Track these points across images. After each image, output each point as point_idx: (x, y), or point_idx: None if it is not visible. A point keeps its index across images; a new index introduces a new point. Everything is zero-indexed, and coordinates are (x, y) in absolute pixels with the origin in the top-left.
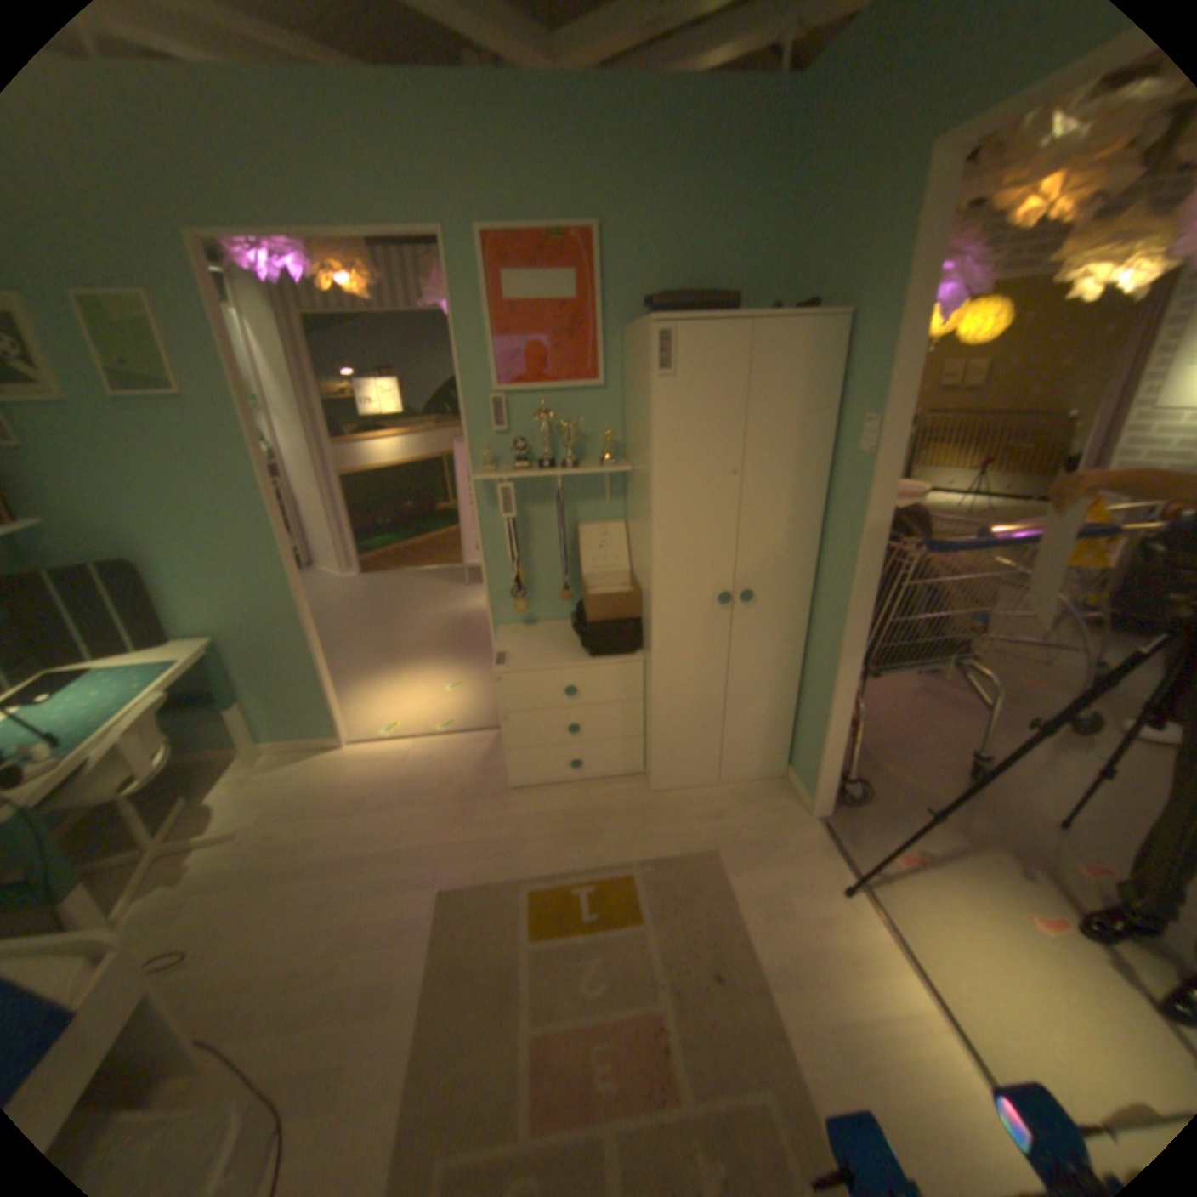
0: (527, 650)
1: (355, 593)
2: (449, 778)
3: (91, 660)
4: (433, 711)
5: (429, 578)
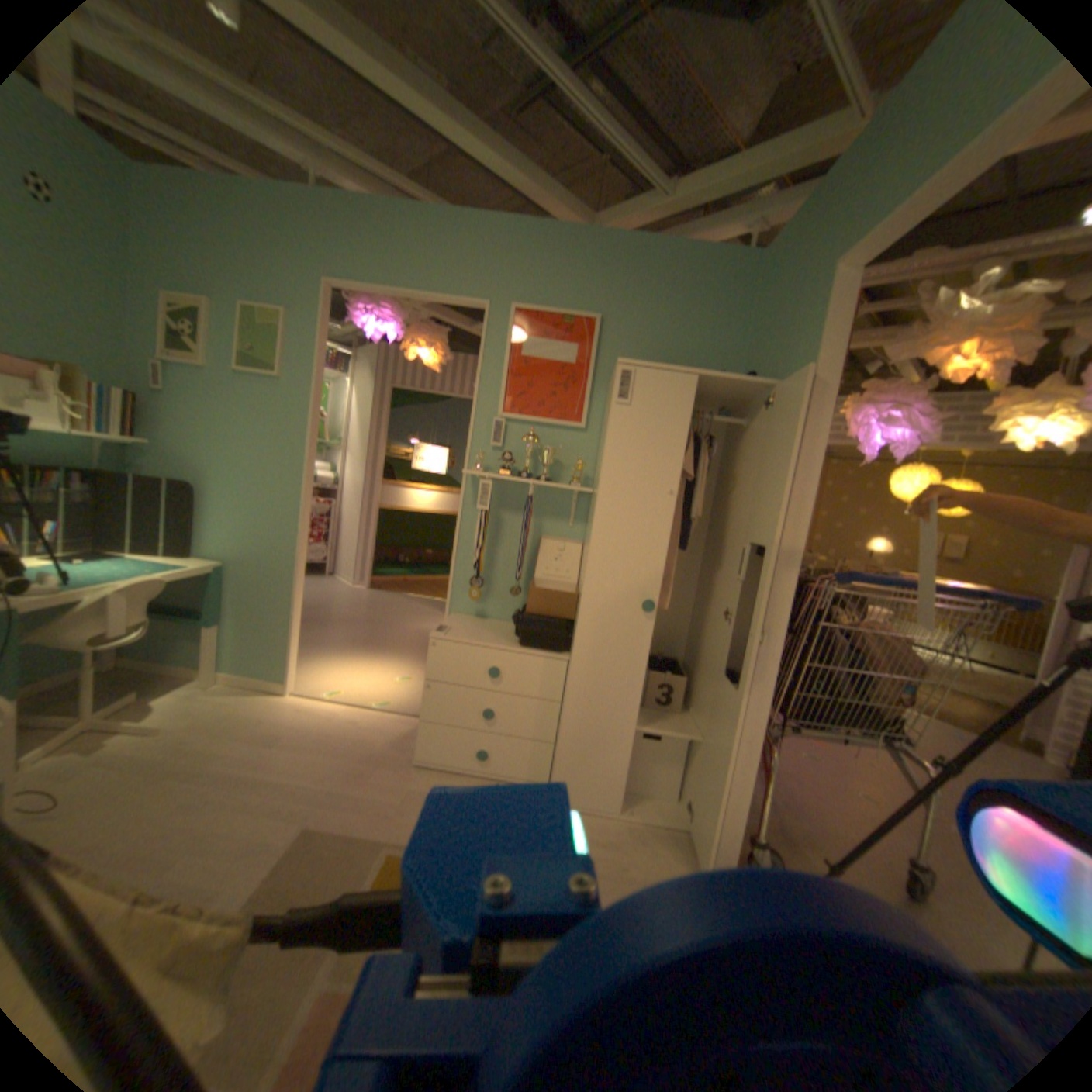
0: (465, 632)
1: (355, 600)
2: (360, 745)
3: (123, 554)
4: (373, 694)
5: (420, 605)
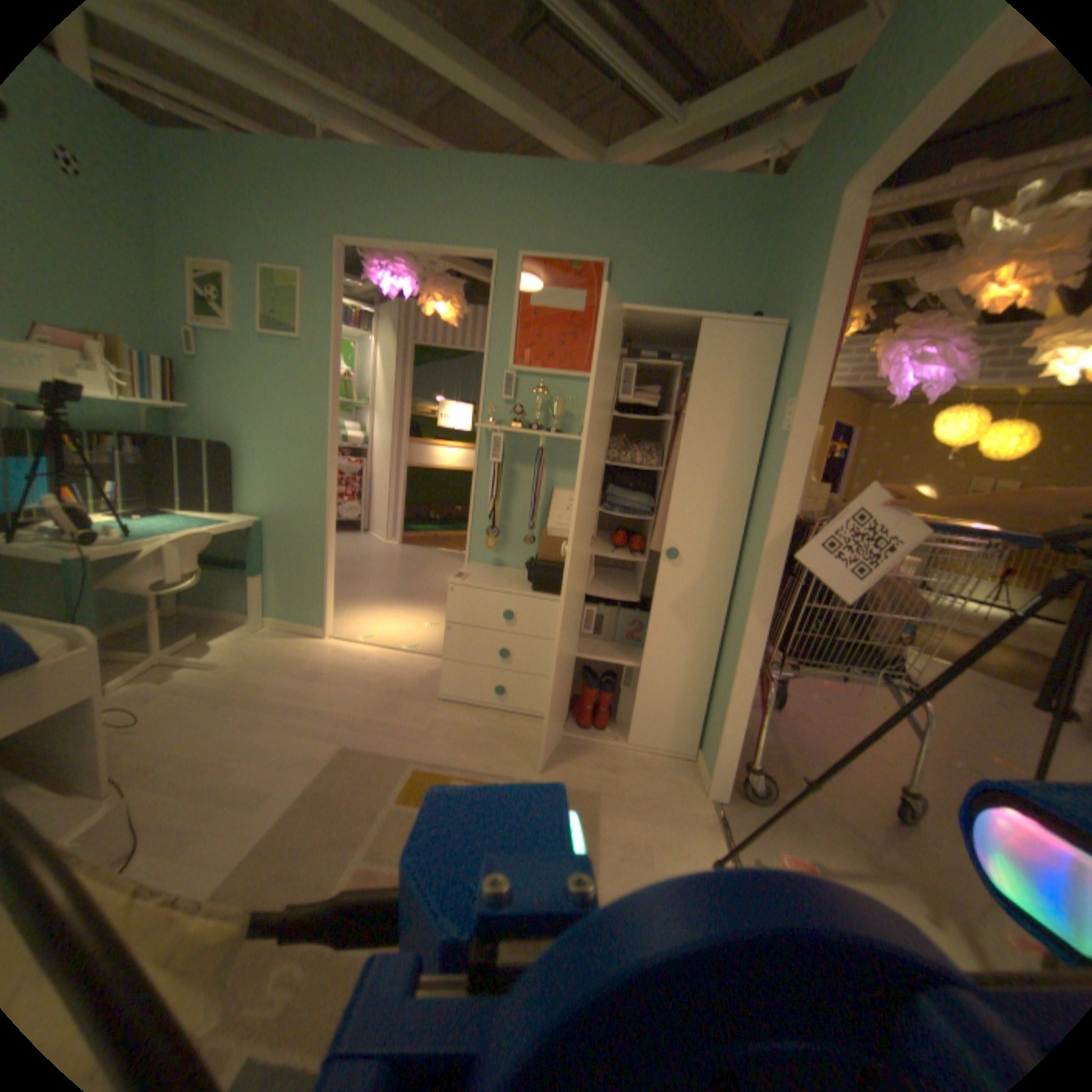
0: (482, 578)
1: (388, 555)
2: (392, 681)
3: (175, 511)
4: (404, 637)
5: (449, 558)
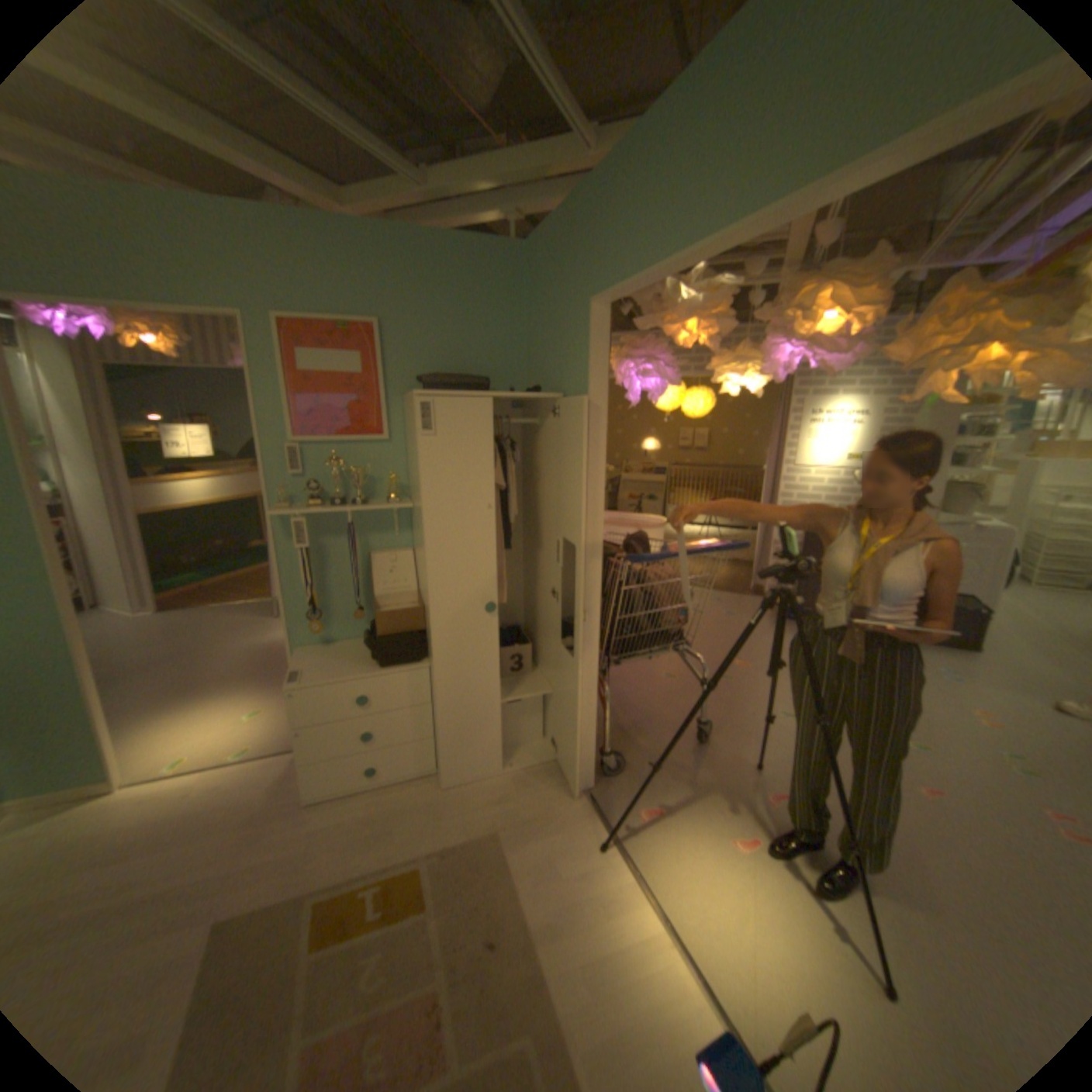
0: (320, 668)
1: (147, 633)
2: (236, 808)
3: None
4: (225, 744)
5: (235, 614)
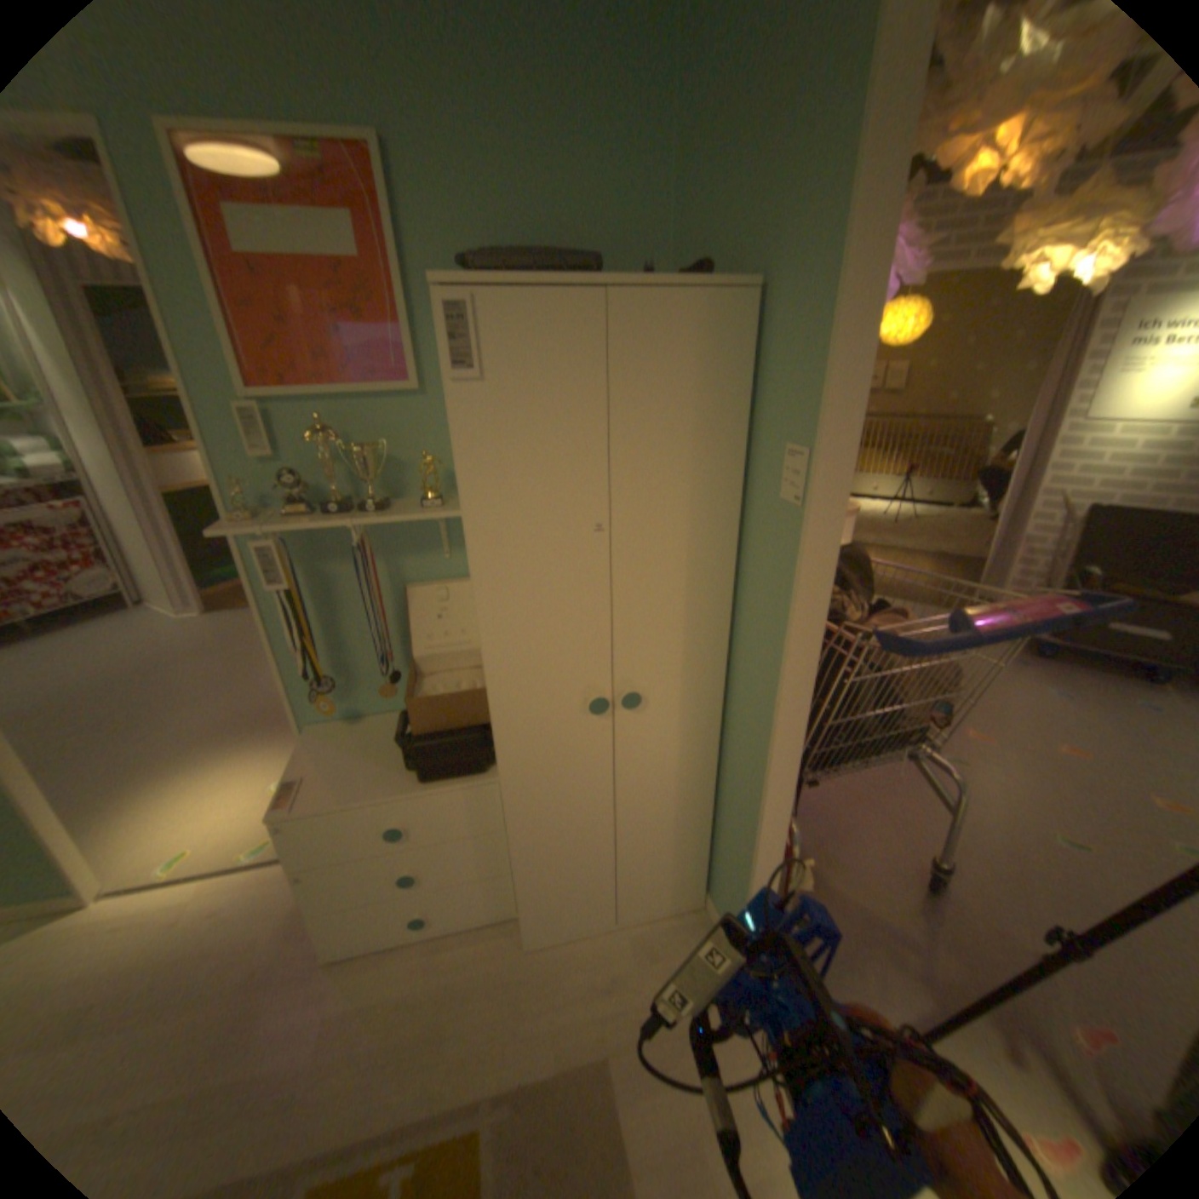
0: (330, 776)
1: (185, 644)
2: (233, 955)
3: None
4: (240, 831)
5: None
